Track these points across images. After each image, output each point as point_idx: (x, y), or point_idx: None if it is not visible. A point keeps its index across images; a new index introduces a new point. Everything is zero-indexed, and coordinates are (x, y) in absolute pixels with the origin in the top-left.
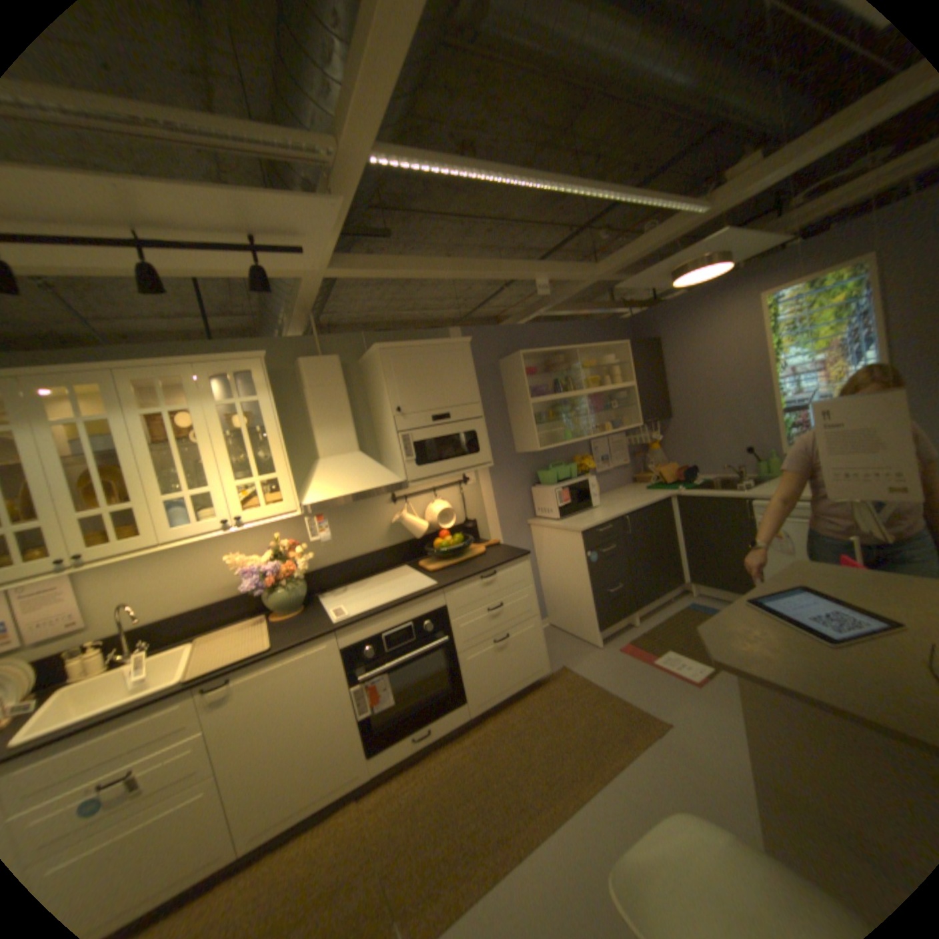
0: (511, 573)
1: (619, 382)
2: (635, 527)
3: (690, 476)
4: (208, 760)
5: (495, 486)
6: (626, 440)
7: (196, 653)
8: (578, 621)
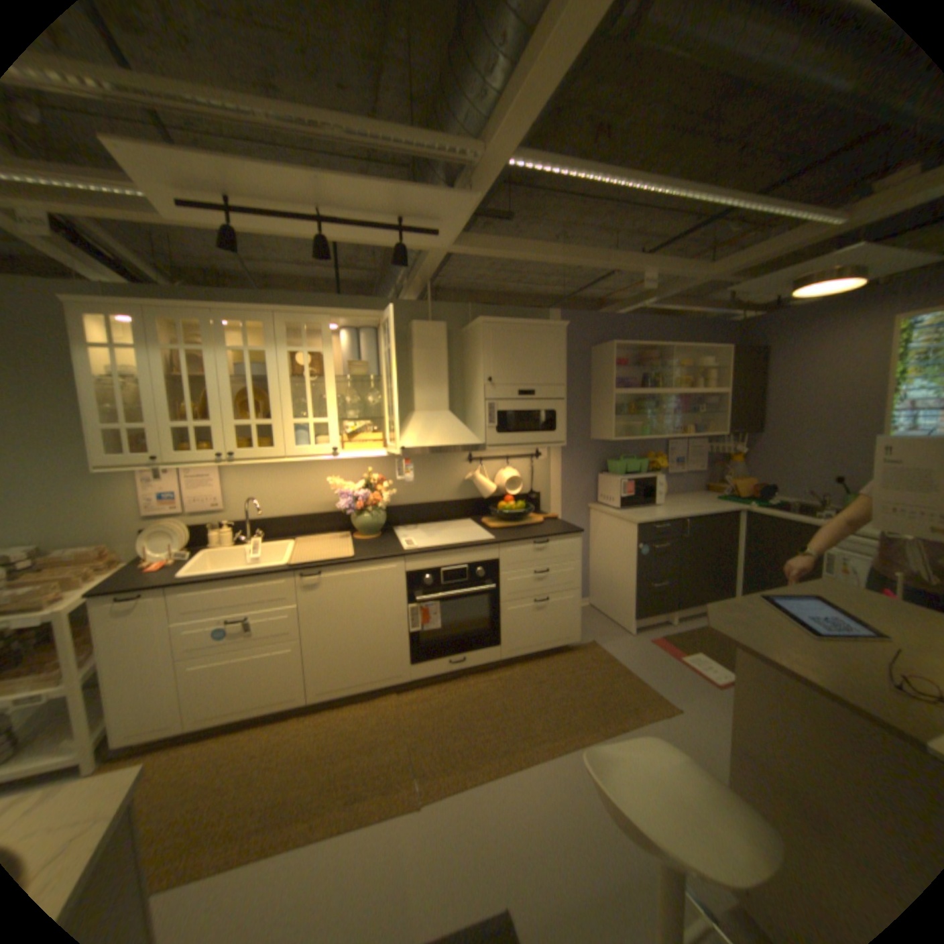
0: (562, 545)
1: (713, 387)
2: (694, 532)
3: (769, 495)
4: (299, 627)
5: (564, 466)
6: (709, 446)
7: (298, 548)
8: (618, 606)
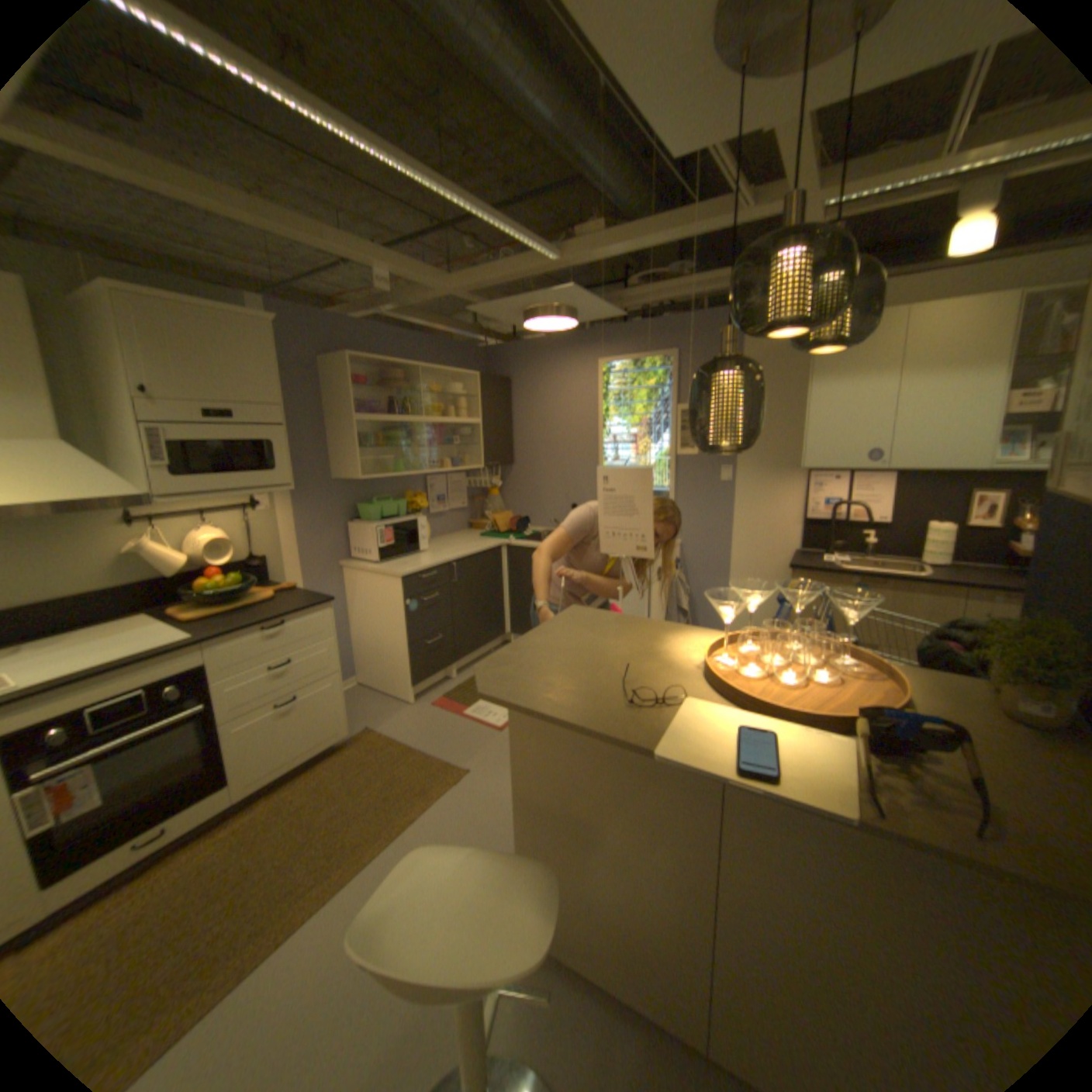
0: (307, 622)
1: (464, 417)
2: (462, 575)
3: (523, 527)
4: None
5: (300, 516)
6: (467, 481)
7: None
8: (391, 676)
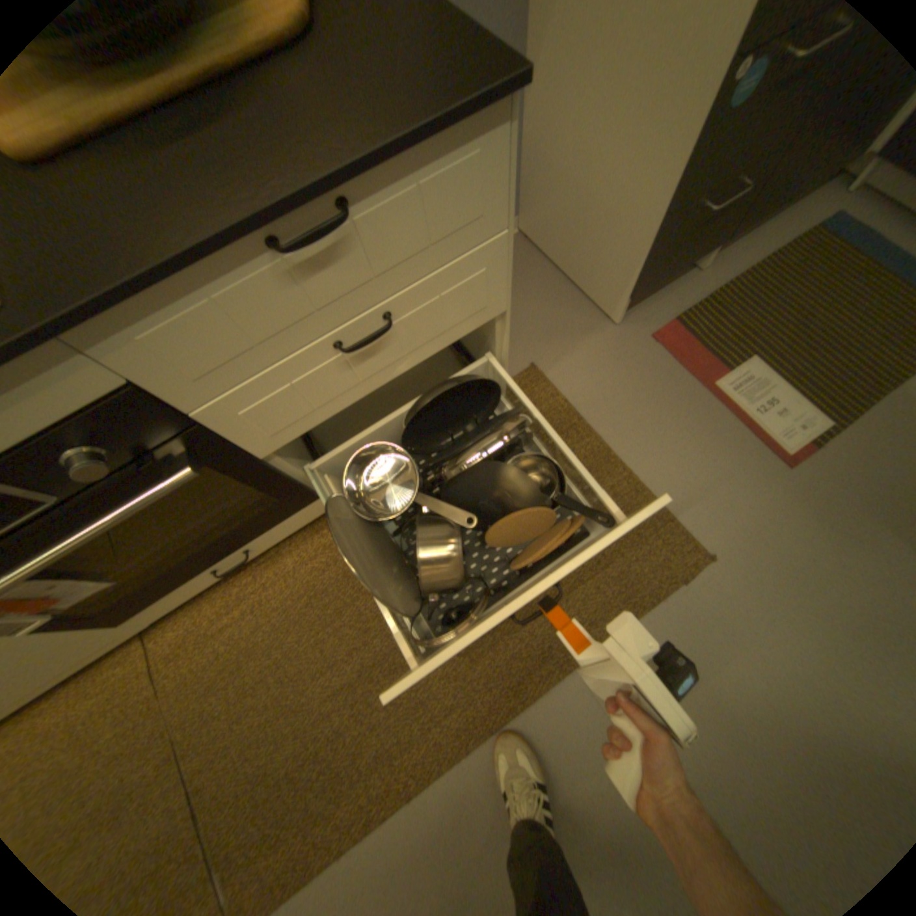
0: (425, 193)
1: None
2: None
3: None
4: None
5: None
6: None
7: None
8: (589, 254)
